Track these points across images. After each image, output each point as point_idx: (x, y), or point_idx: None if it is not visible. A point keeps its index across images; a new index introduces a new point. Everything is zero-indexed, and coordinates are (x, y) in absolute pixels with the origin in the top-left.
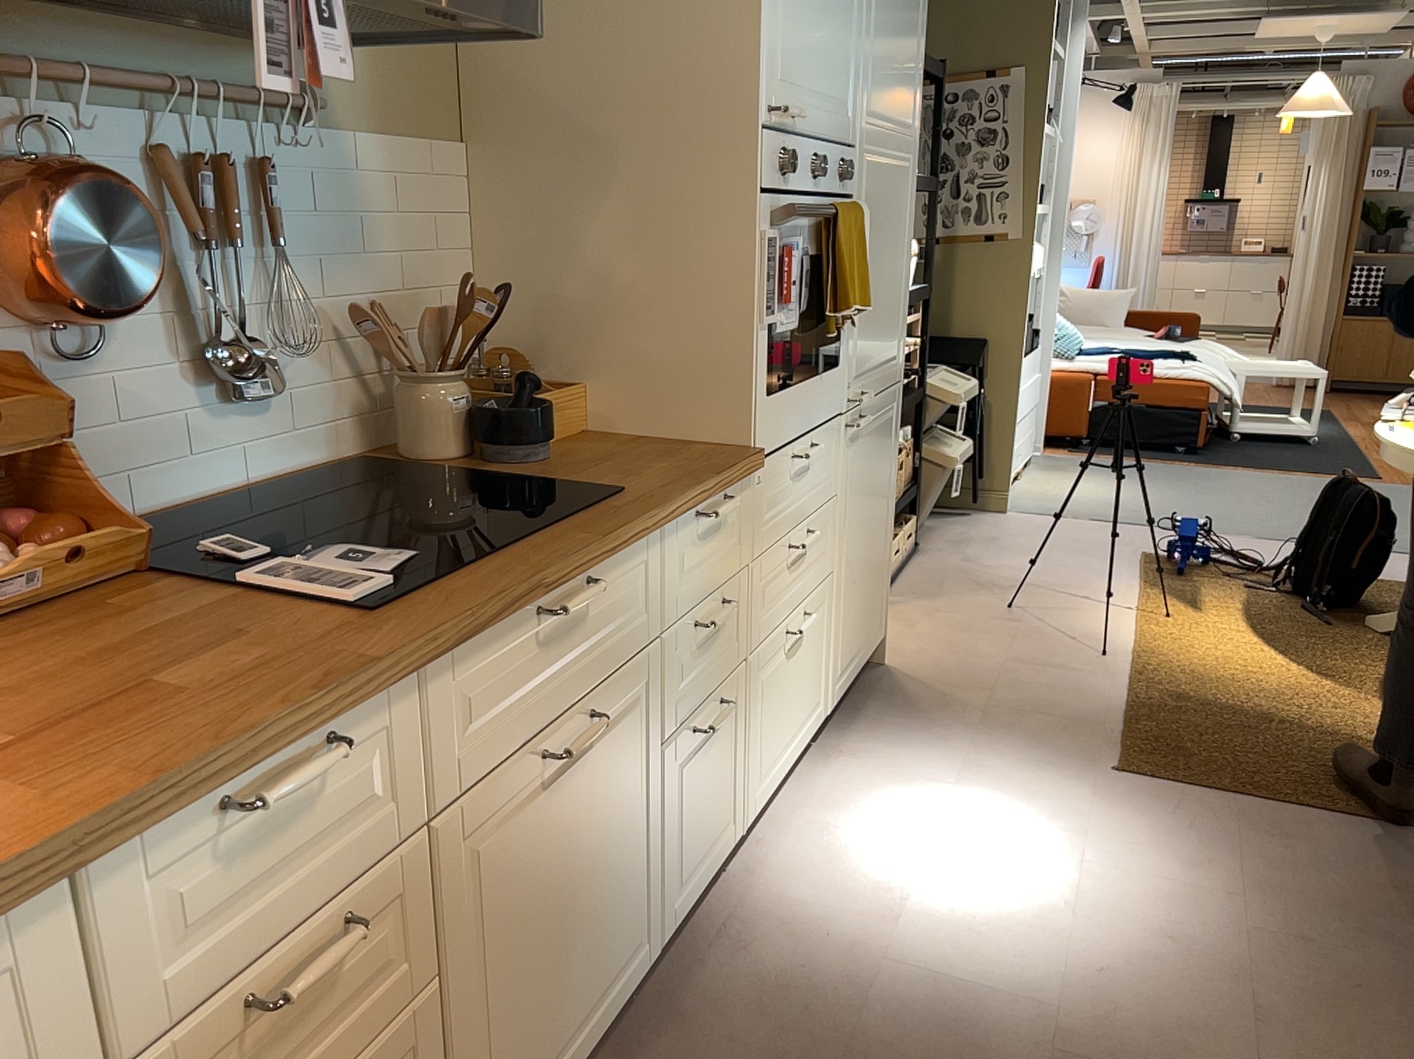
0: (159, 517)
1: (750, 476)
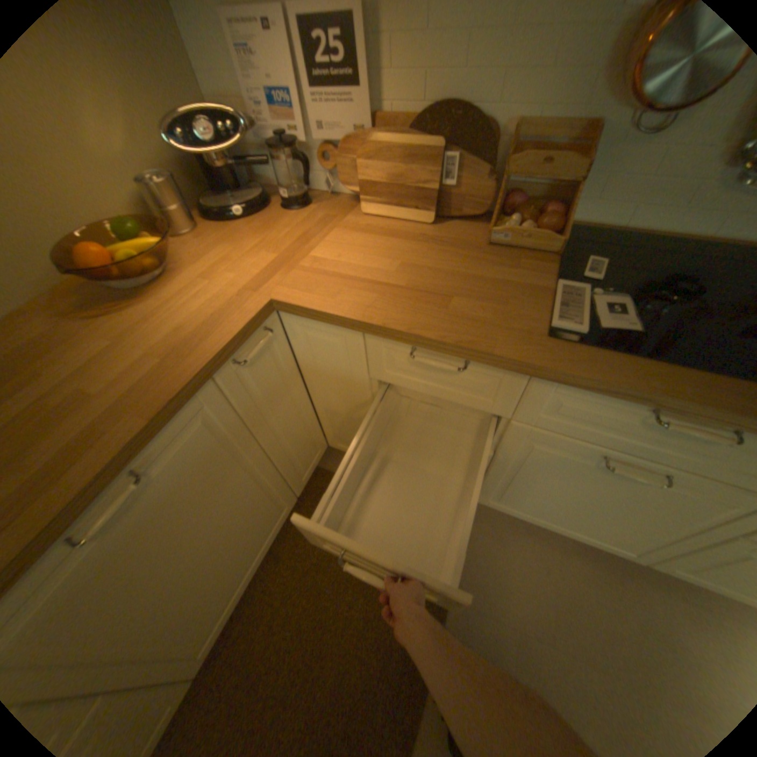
0: (639, 231)
1: None
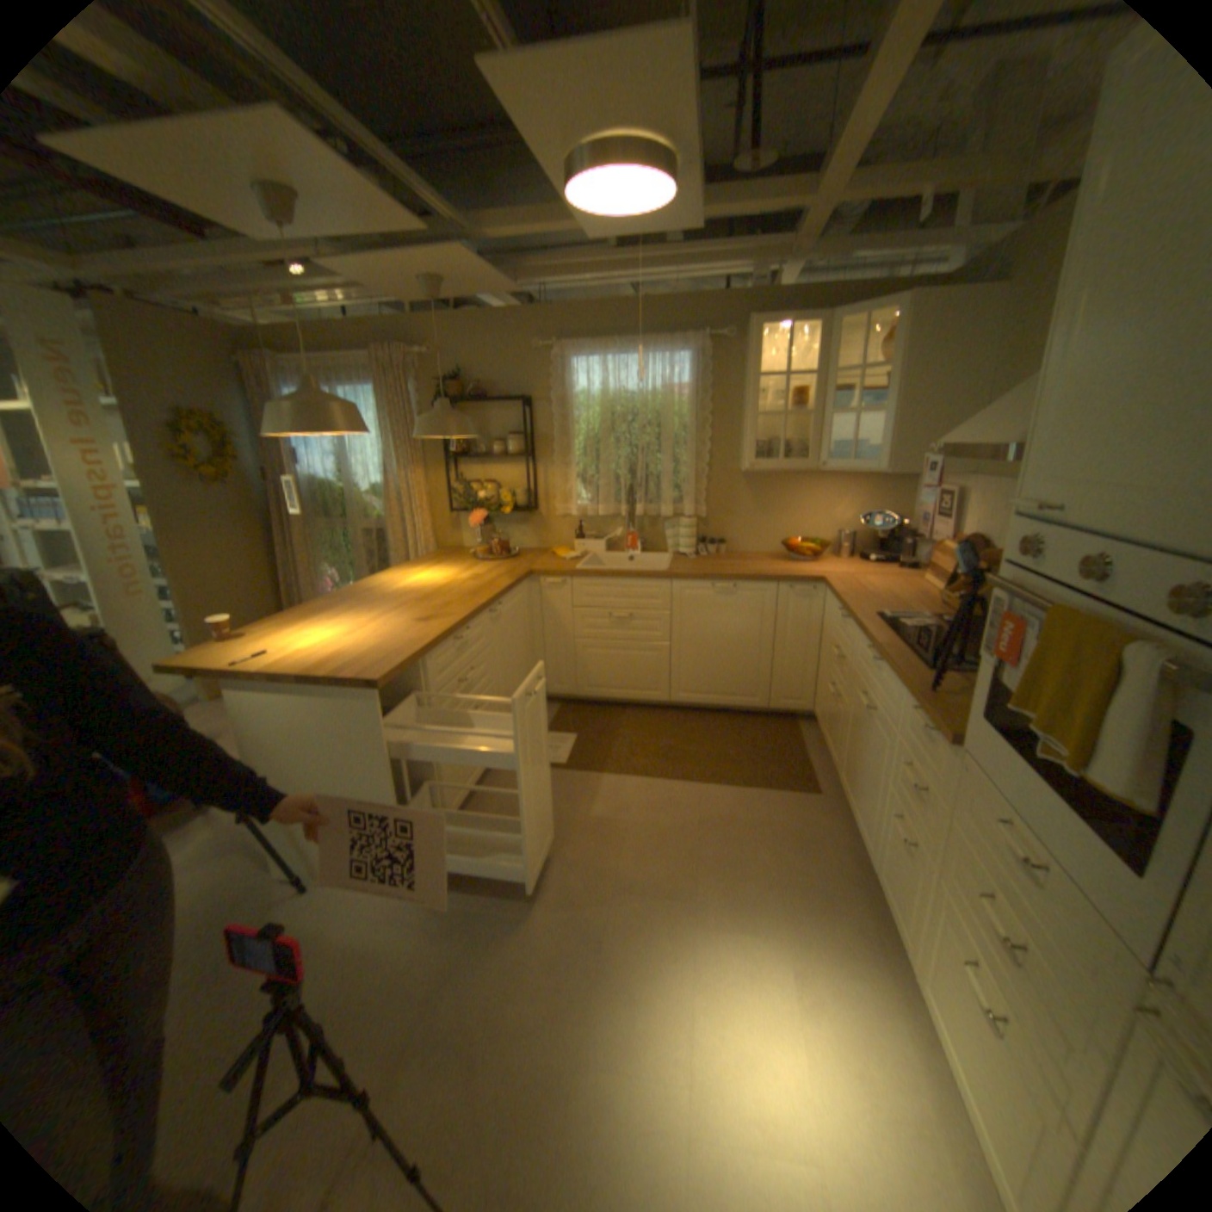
0: None
1: (961, 757)
